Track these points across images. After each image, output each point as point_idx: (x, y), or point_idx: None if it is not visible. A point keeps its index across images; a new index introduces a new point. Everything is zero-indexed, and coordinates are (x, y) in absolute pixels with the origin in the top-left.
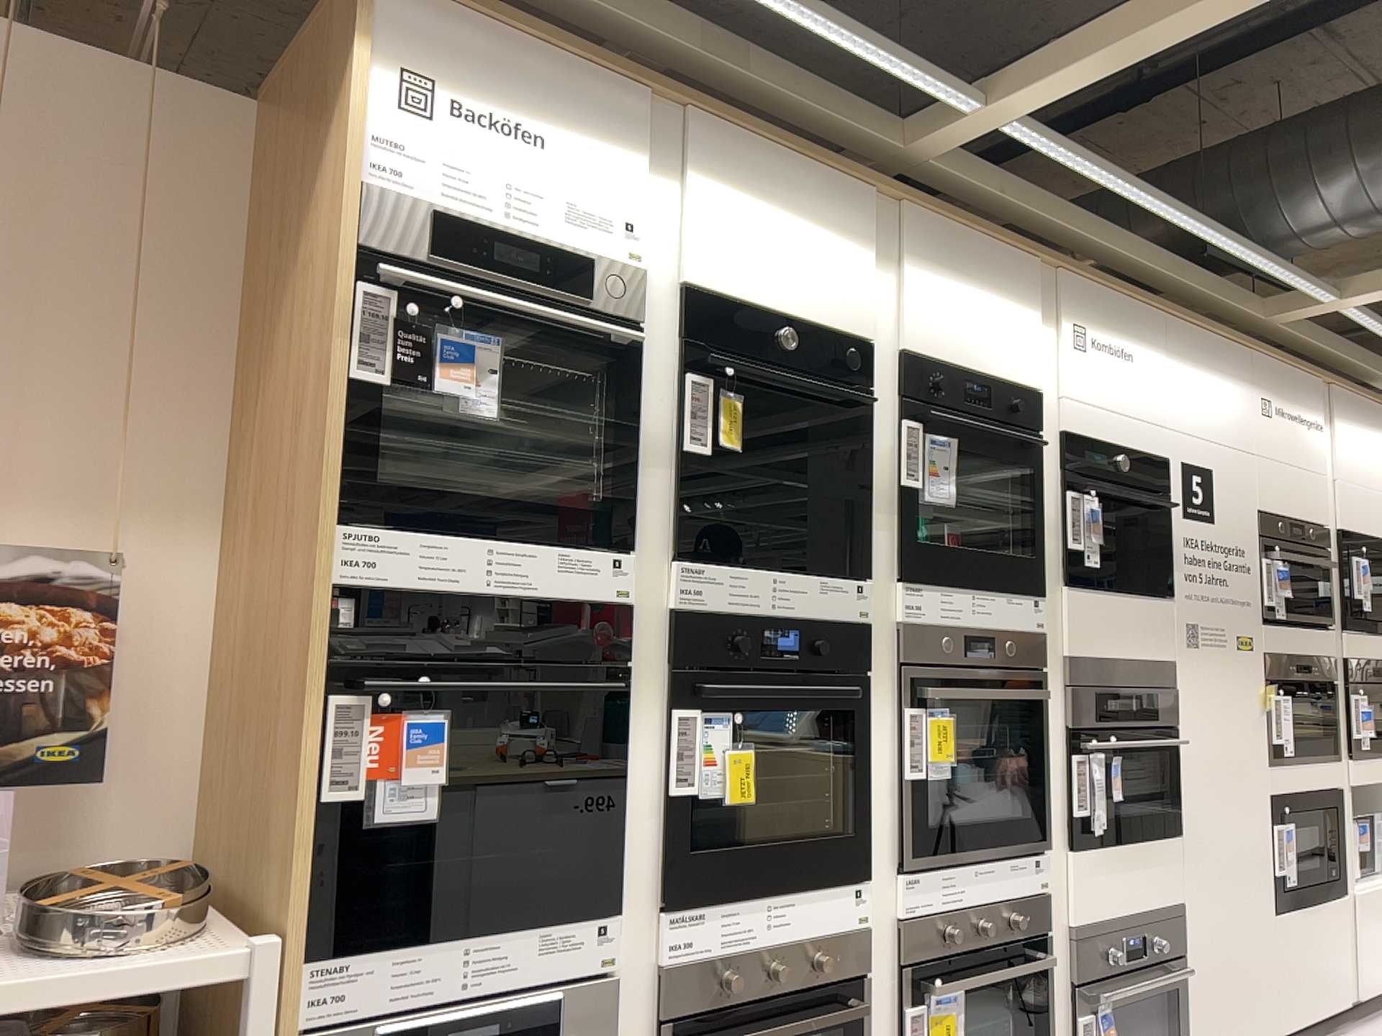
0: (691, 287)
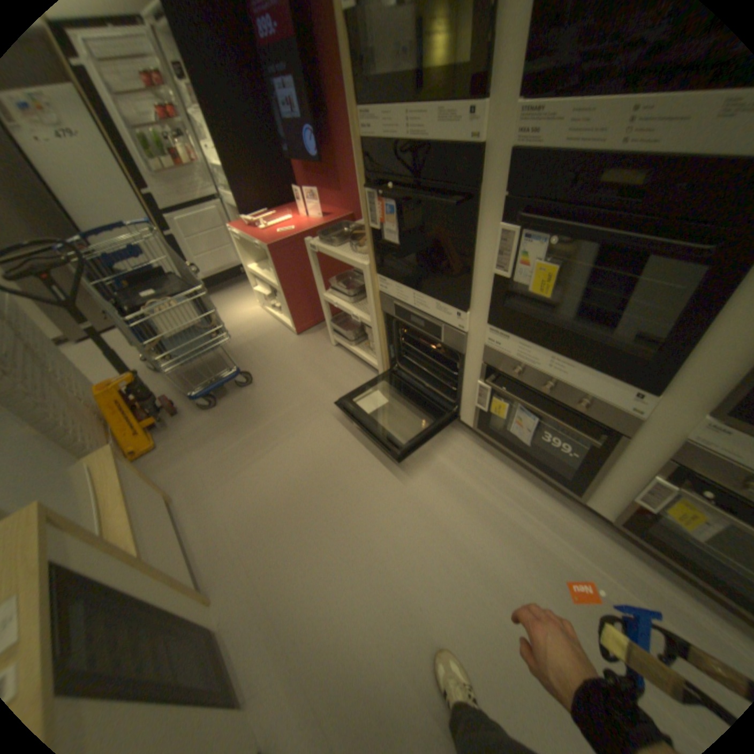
0: None
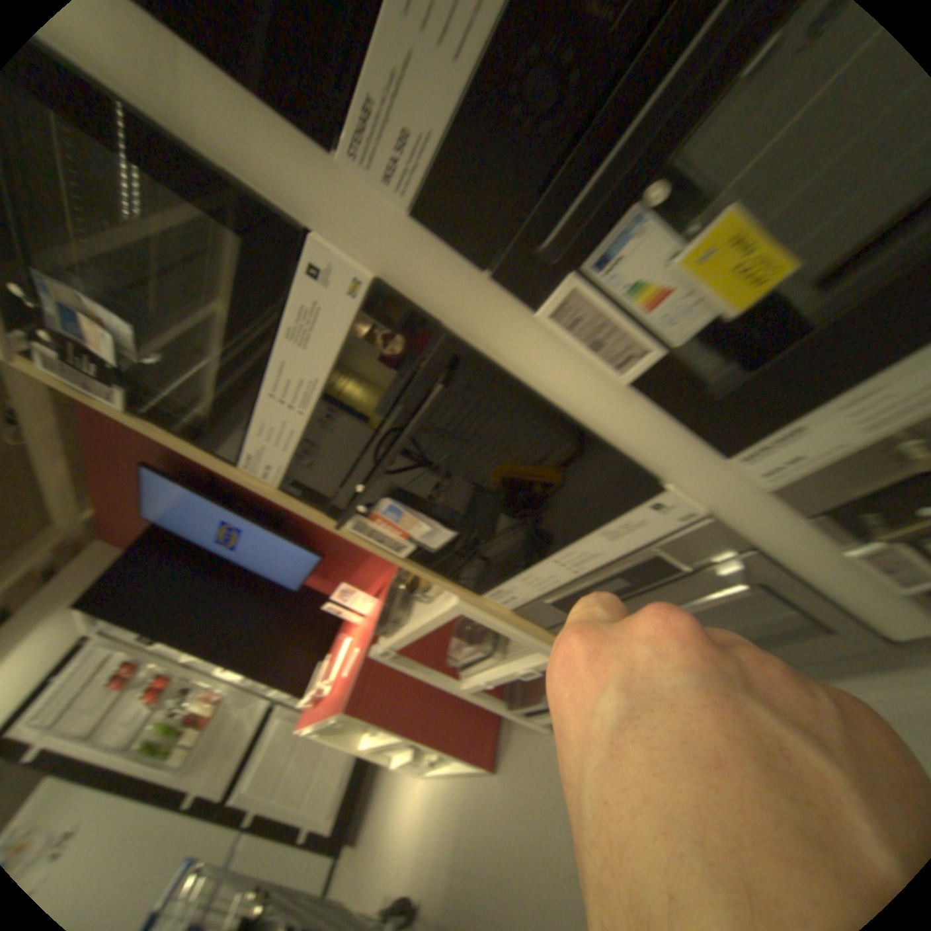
0: None
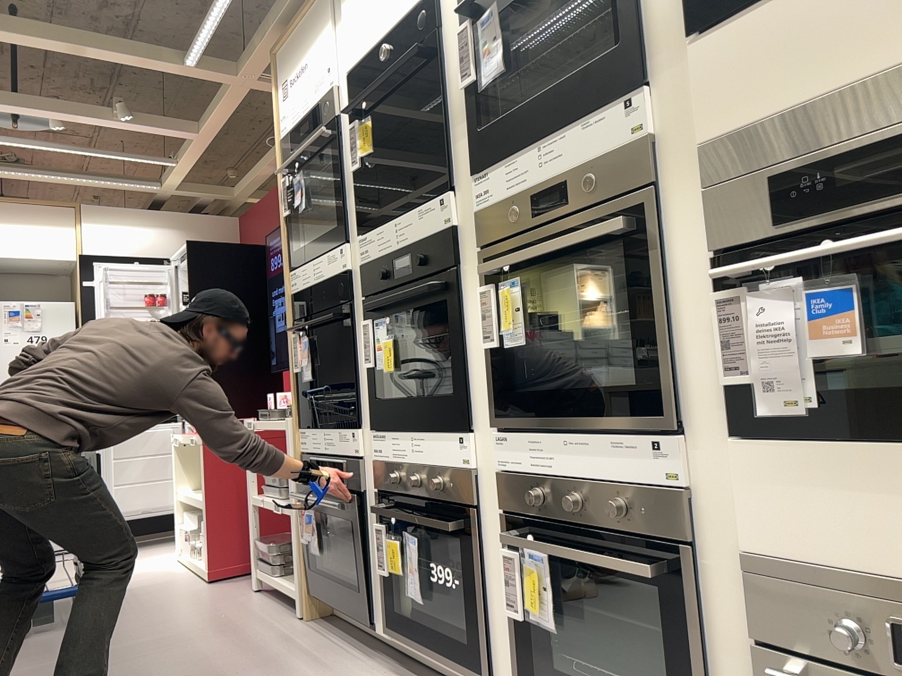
0: (346, 70)
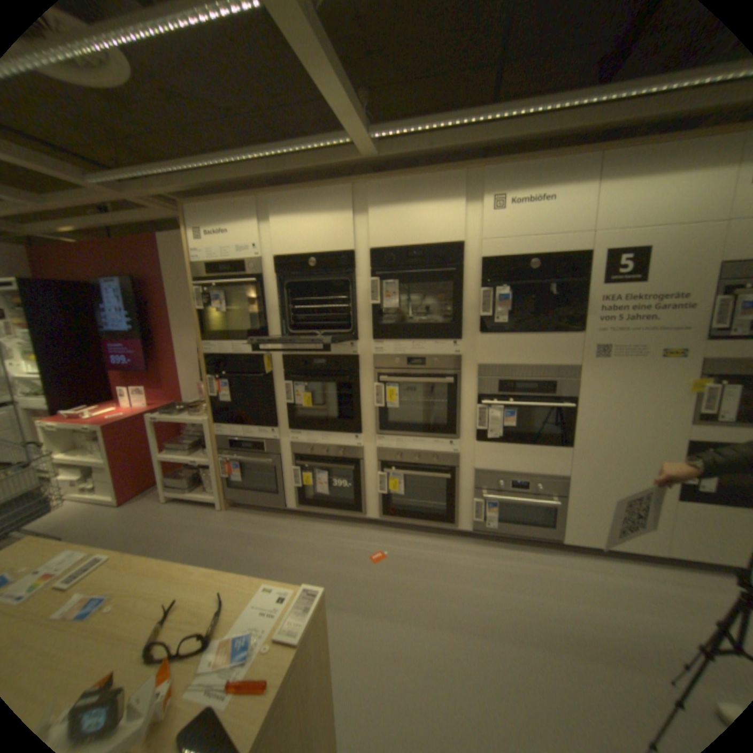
0: (274, 255)
